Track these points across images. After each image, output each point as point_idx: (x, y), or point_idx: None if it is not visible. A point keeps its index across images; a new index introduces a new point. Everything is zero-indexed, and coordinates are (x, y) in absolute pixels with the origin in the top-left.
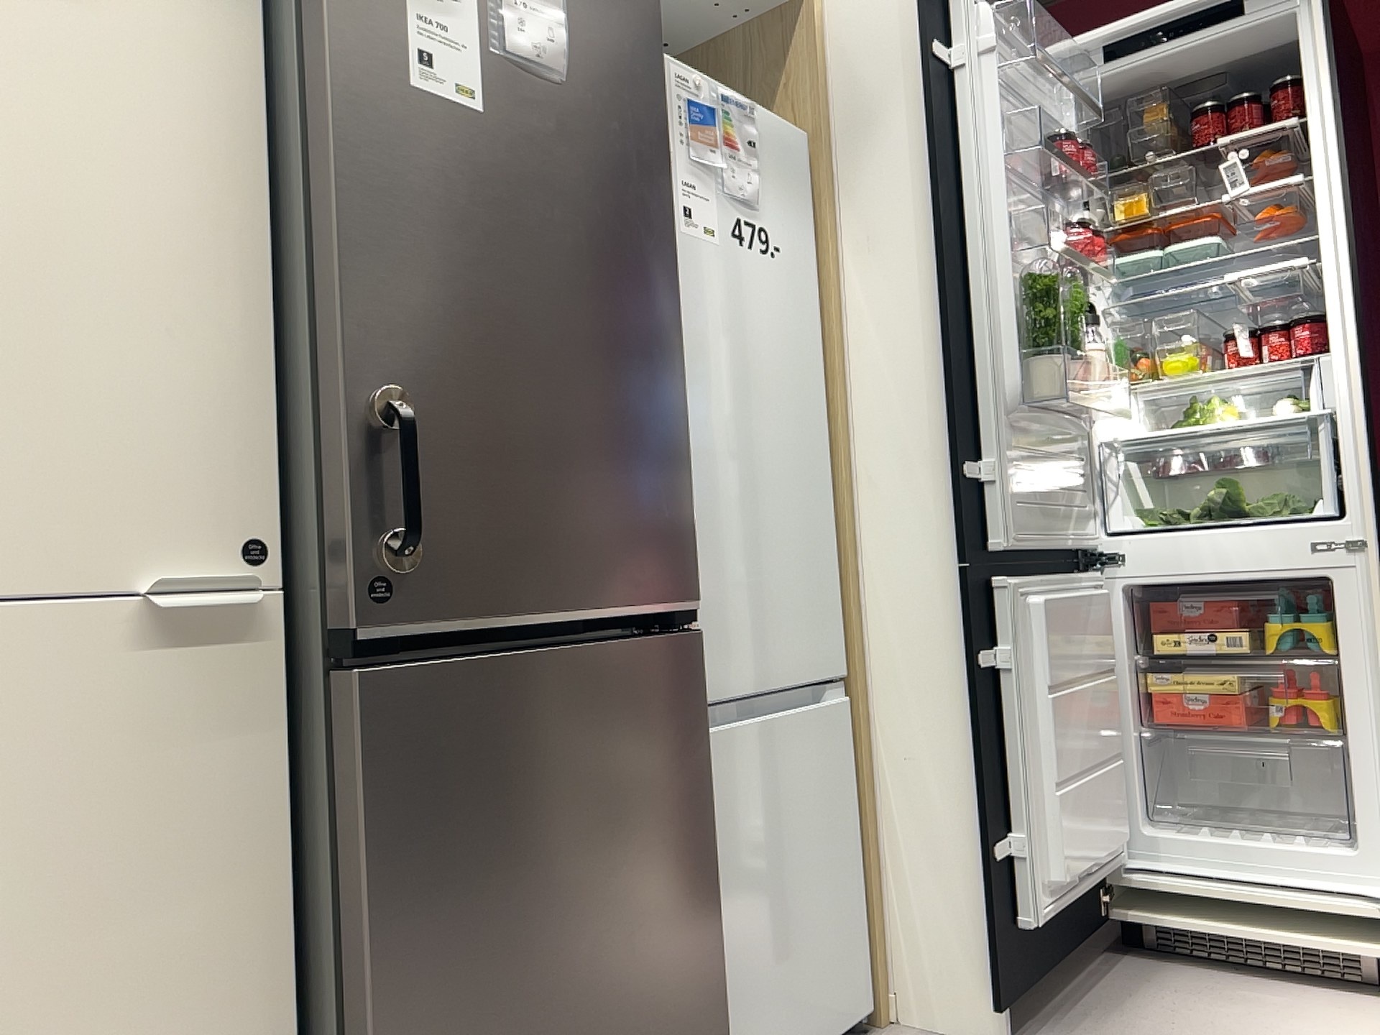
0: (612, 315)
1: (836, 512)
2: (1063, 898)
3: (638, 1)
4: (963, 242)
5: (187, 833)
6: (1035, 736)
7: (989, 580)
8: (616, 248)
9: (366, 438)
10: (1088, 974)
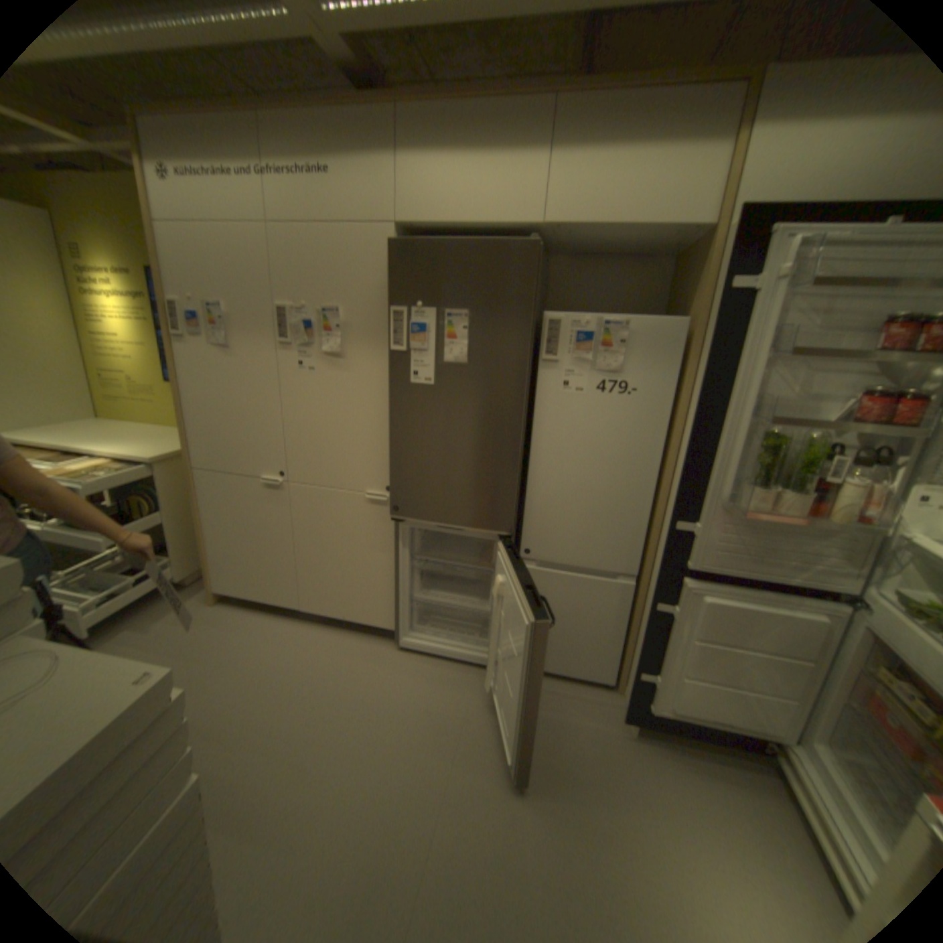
0: (481, 441)
1: (655, 509)
2: (684, 718)
3: (517, 316)
4: (724, 406)
5: (375, 537)
6: (684, 652)
7: (681, 577)
8: (487, 418)
9: (396, 474)
10: (732, 763)
